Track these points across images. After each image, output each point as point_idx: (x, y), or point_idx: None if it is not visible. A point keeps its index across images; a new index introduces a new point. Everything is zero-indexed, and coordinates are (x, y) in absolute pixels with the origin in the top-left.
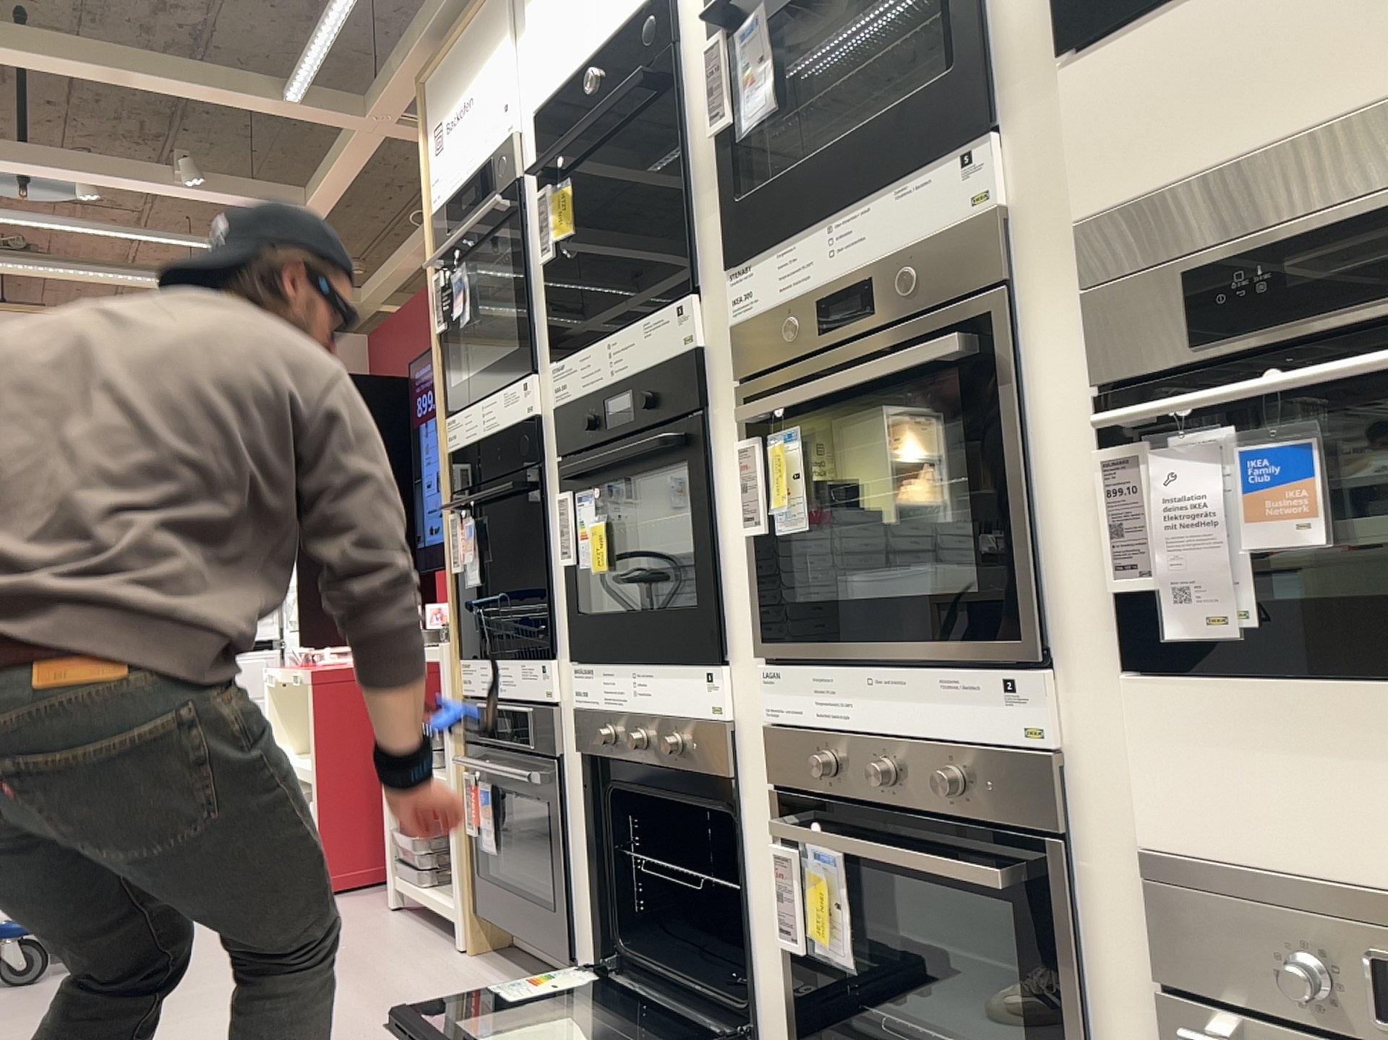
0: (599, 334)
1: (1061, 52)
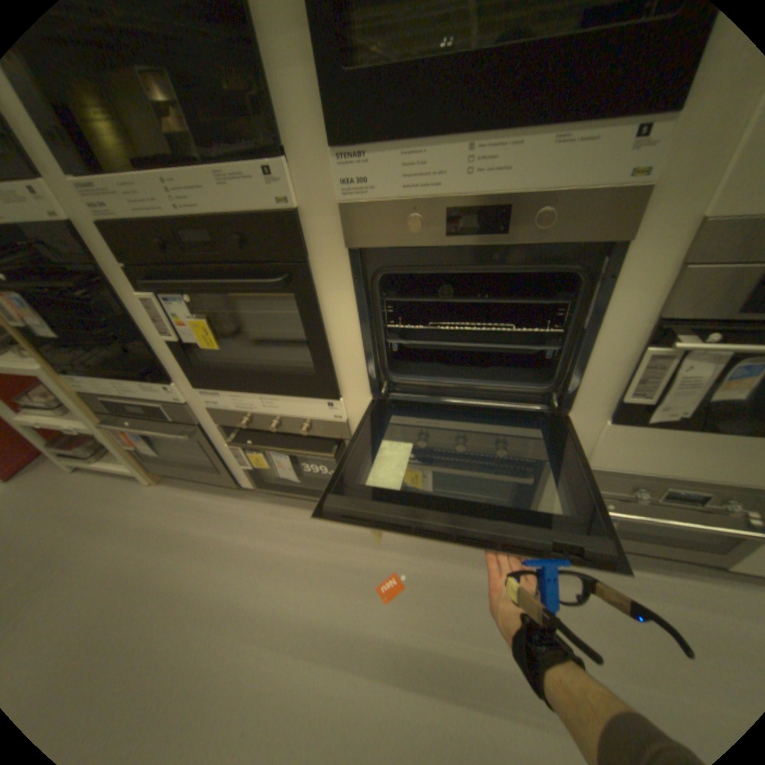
0: (139, 162)
1: None
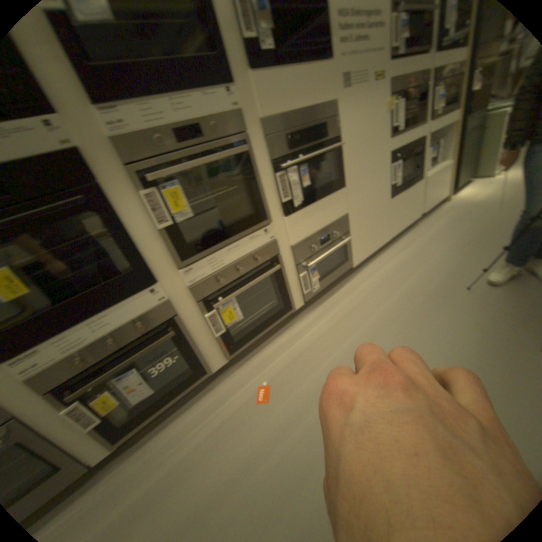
0: None
1: (252, 65)
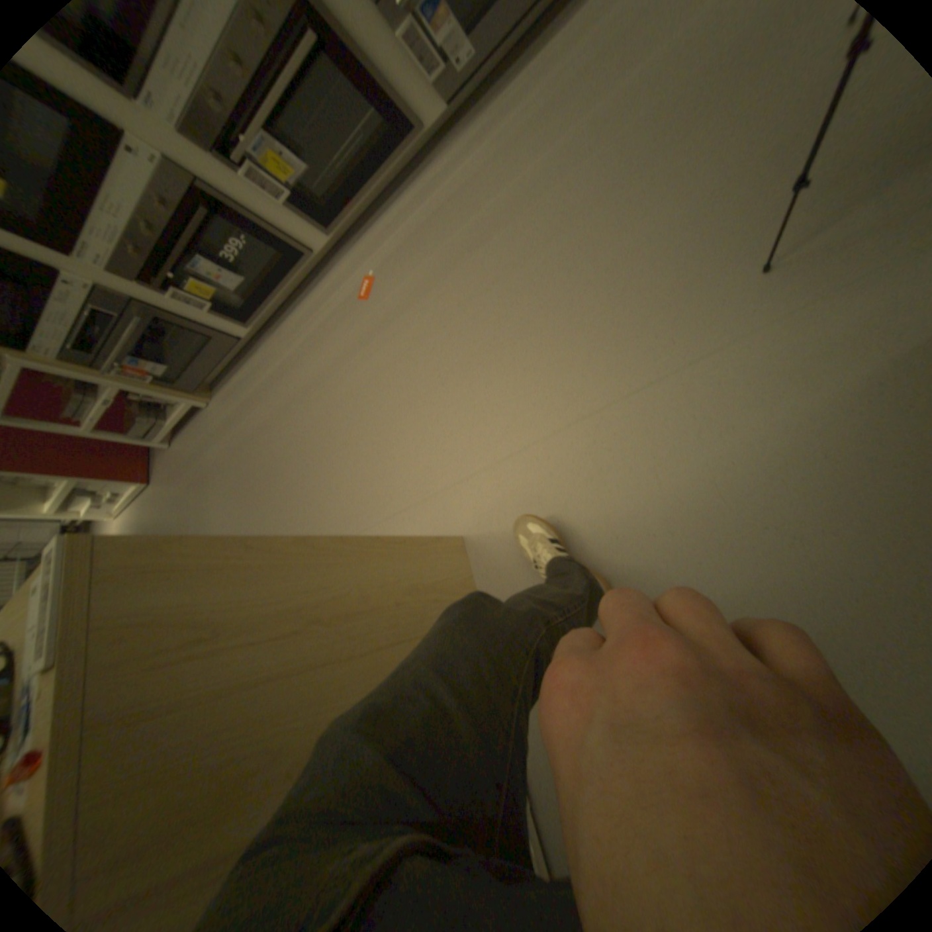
0: None
1: None
